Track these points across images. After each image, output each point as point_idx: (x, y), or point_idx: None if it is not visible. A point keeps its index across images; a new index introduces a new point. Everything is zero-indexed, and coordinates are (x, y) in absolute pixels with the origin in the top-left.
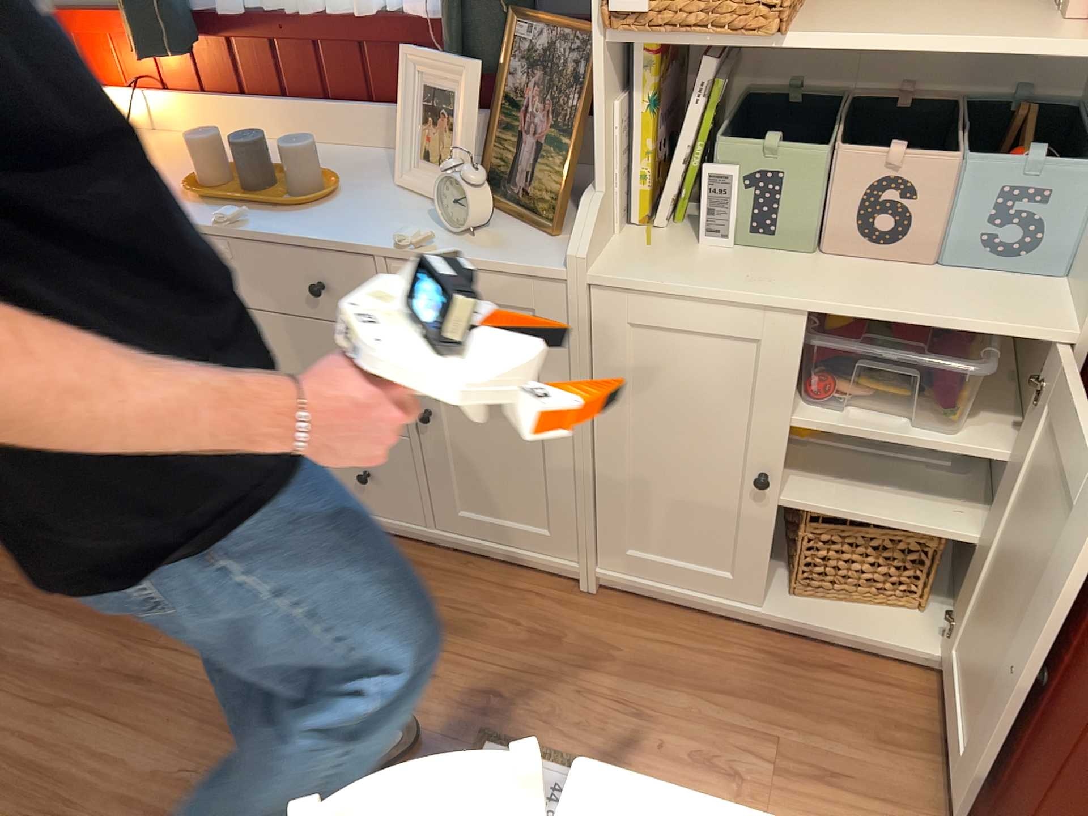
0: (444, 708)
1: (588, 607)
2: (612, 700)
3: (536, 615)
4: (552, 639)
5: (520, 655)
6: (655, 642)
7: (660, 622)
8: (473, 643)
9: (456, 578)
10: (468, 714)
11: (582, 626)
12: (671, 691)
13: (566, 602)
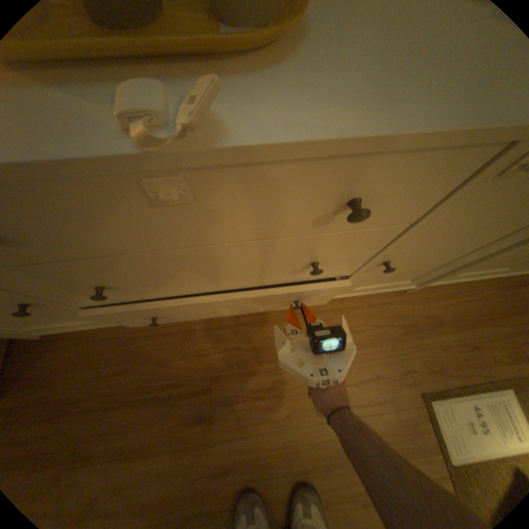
0: (398, 398)
1: (416, 302)
2: (463, 350)
3: (397, 319)
4: (414, 330)
5: (408, 346)
6: (456, 308)
7: (450, 295)
8: (382, 351)
9: (344, 315)
10: (411, 395)
11: (421, 314)
12: (481, 331)
13: (404, 304)
